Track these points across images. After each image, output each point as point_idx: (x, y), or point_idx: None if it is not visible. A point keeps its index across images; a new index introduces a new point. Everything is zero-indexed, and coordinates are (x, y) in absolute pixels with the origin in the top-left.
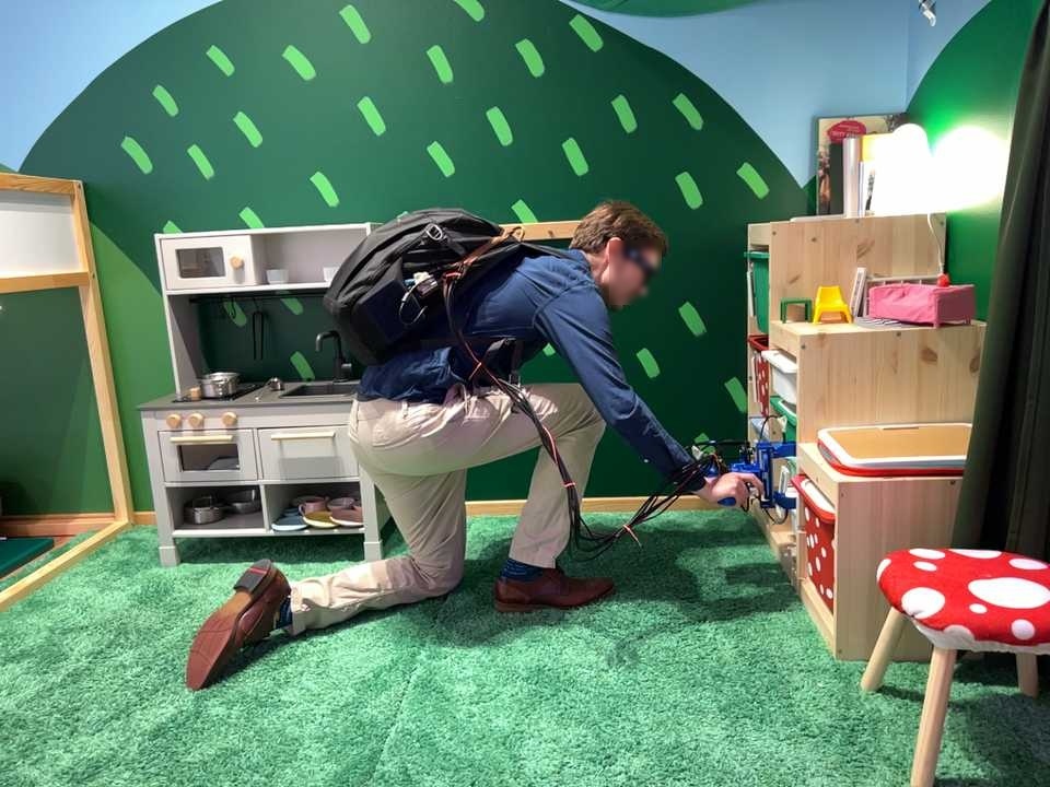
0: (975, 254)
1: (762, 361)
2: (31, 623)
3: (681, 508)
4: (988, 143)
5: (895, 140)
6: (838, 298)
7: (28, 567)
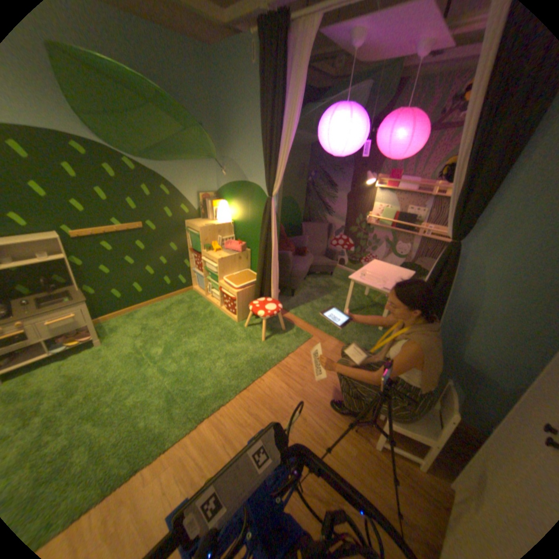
0: (242, 233)
1: (198, 258)
2: None
3: (177, 295)
4: (244, 212)
5: (221, 205)
6: (217, 245)
7: None
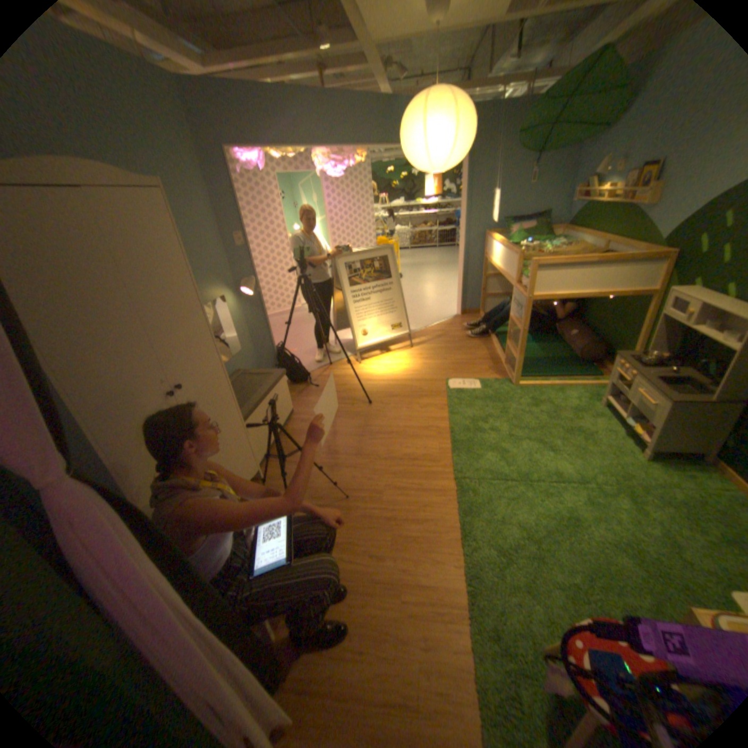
0: None
1: None
2: (551, 394)
3: None
4: None
5: None
6: None
7: (583, 379)
